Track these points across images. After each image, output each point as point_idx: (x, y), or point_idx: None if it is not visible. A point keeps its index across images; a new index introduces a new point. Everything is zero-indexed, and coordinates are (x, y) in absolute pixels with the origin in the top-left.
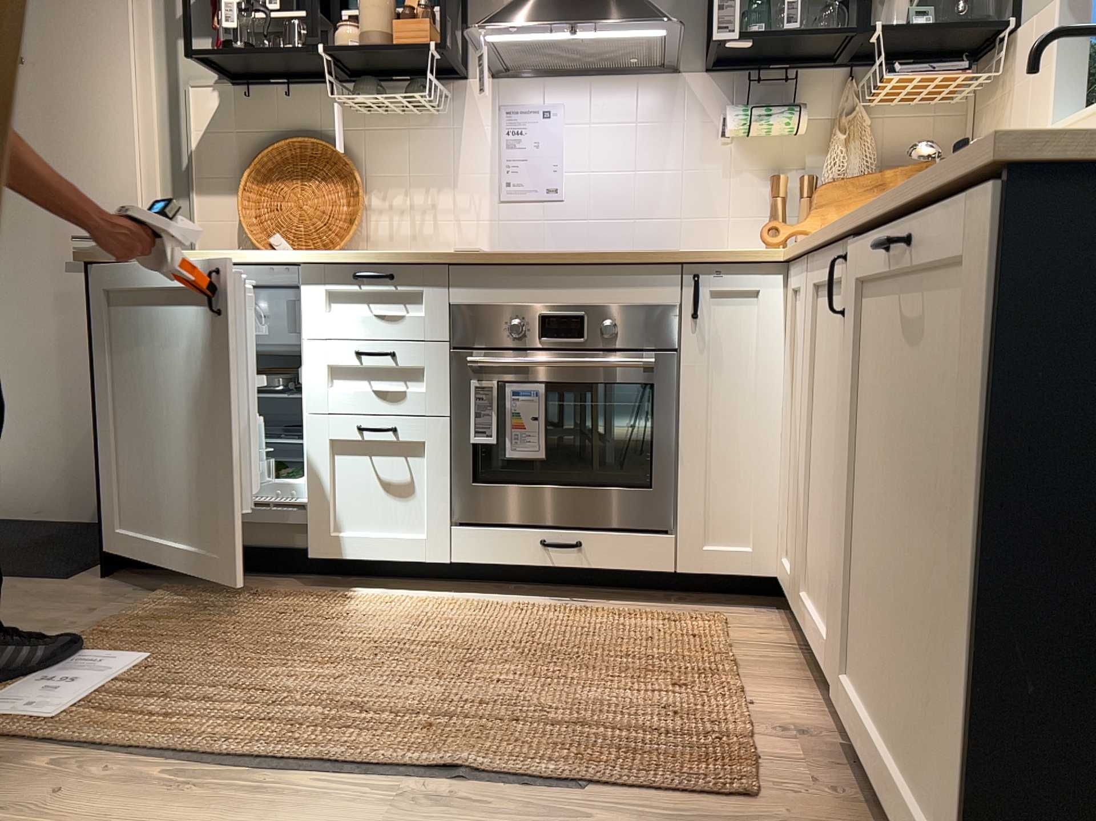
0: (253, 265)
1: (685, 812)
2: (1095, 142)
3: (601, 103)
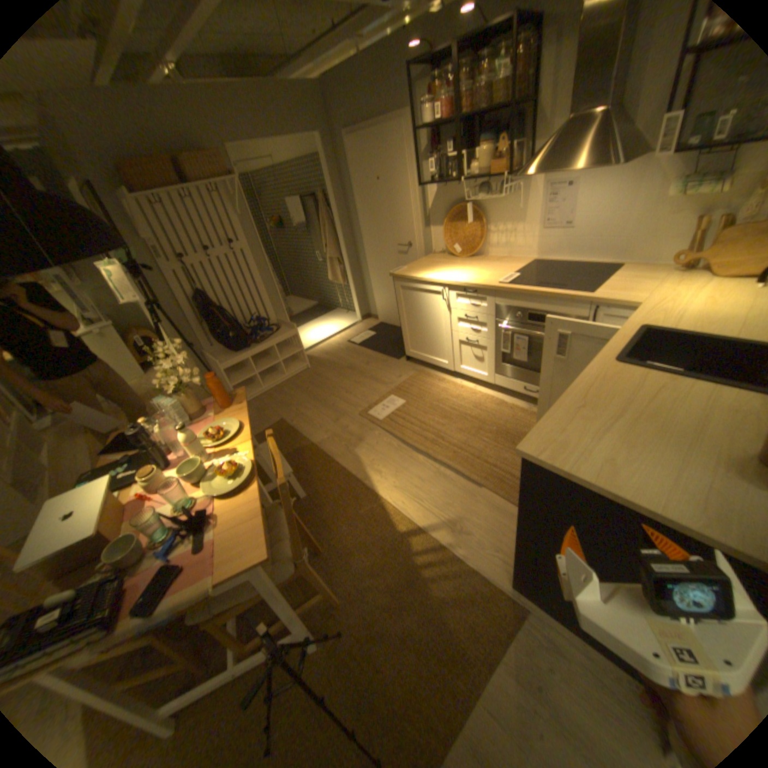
0: (433, 282)
1: (500, 503)
2: (535, 458)
3: (601, 175)
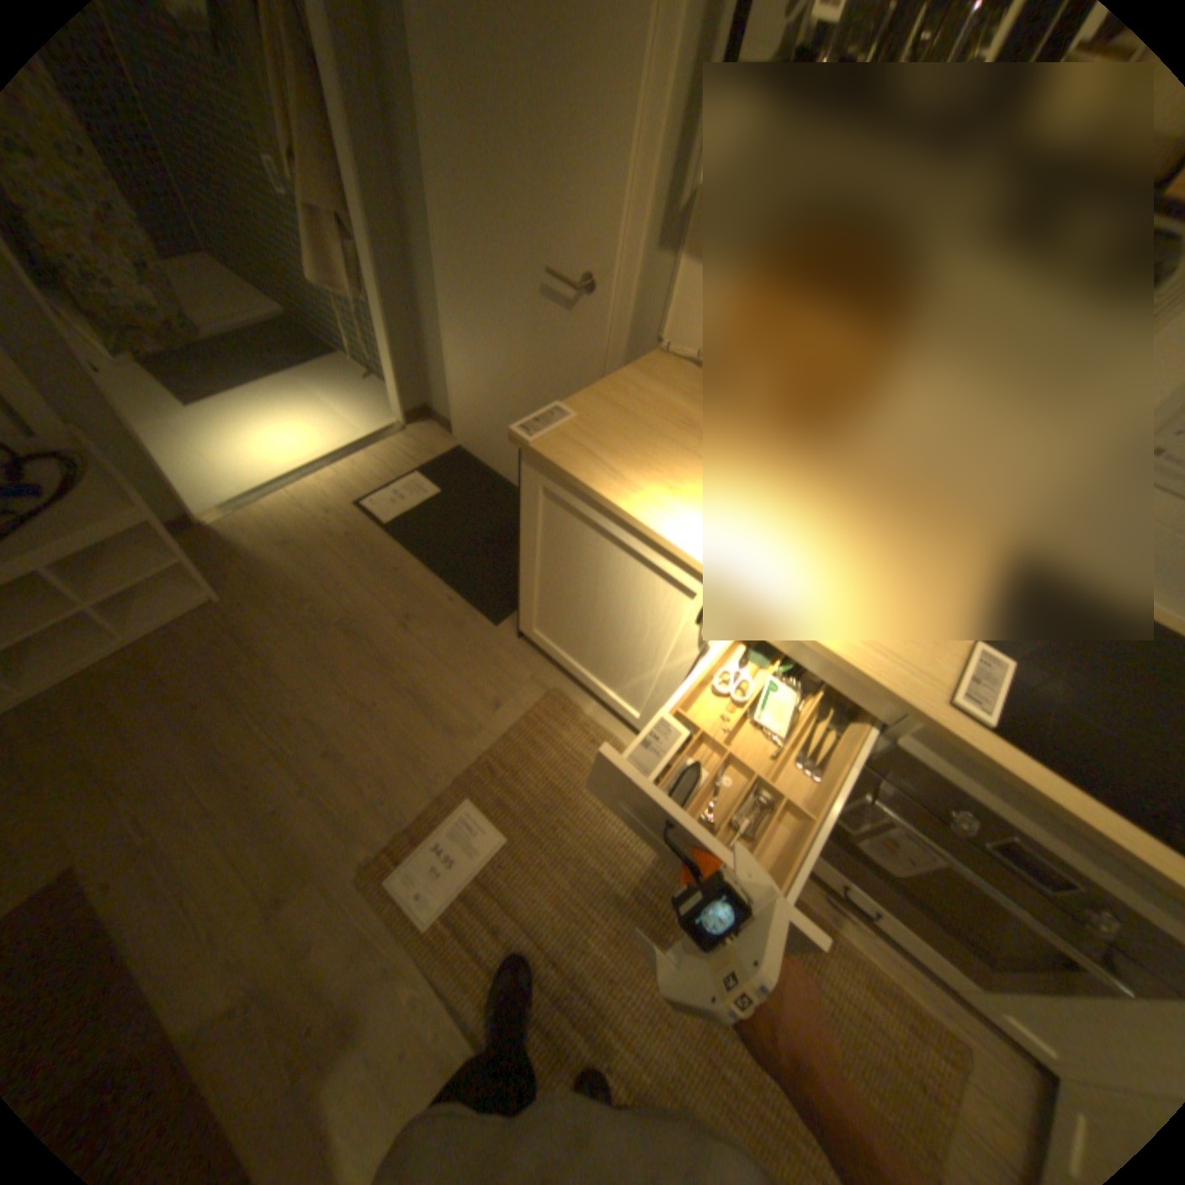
0: (685, 560)
1: None
2: None
3: None
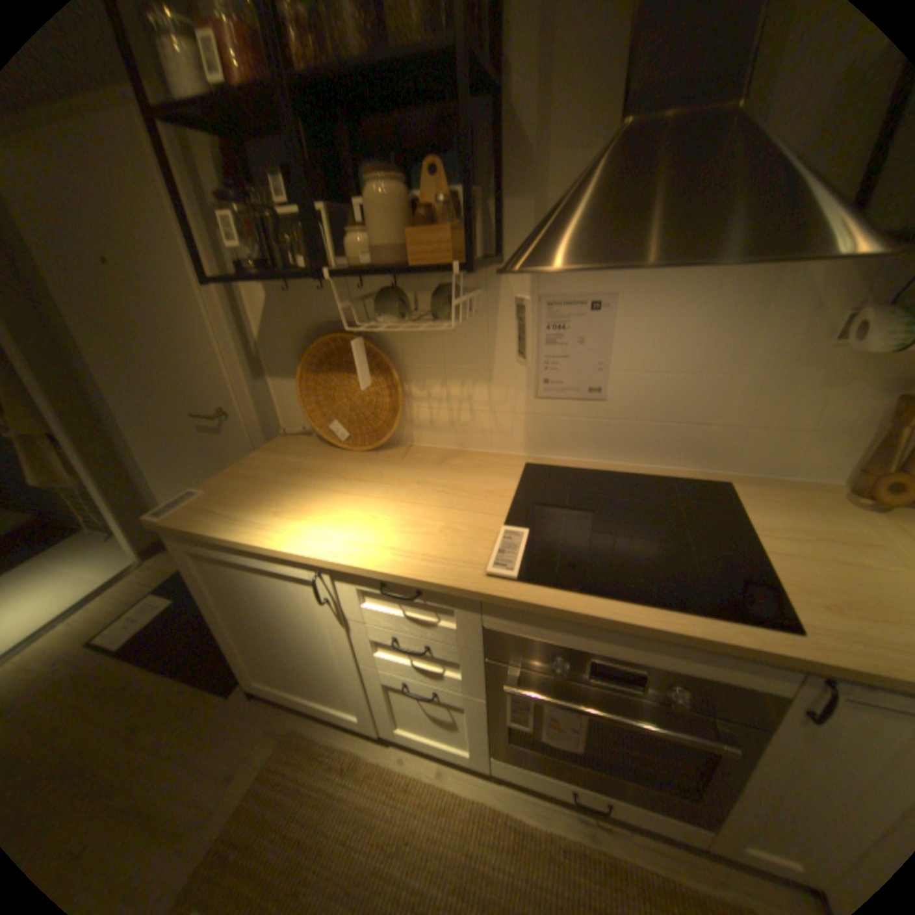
0: (285, 557)
1: None
2: None
3: (673, 289)
